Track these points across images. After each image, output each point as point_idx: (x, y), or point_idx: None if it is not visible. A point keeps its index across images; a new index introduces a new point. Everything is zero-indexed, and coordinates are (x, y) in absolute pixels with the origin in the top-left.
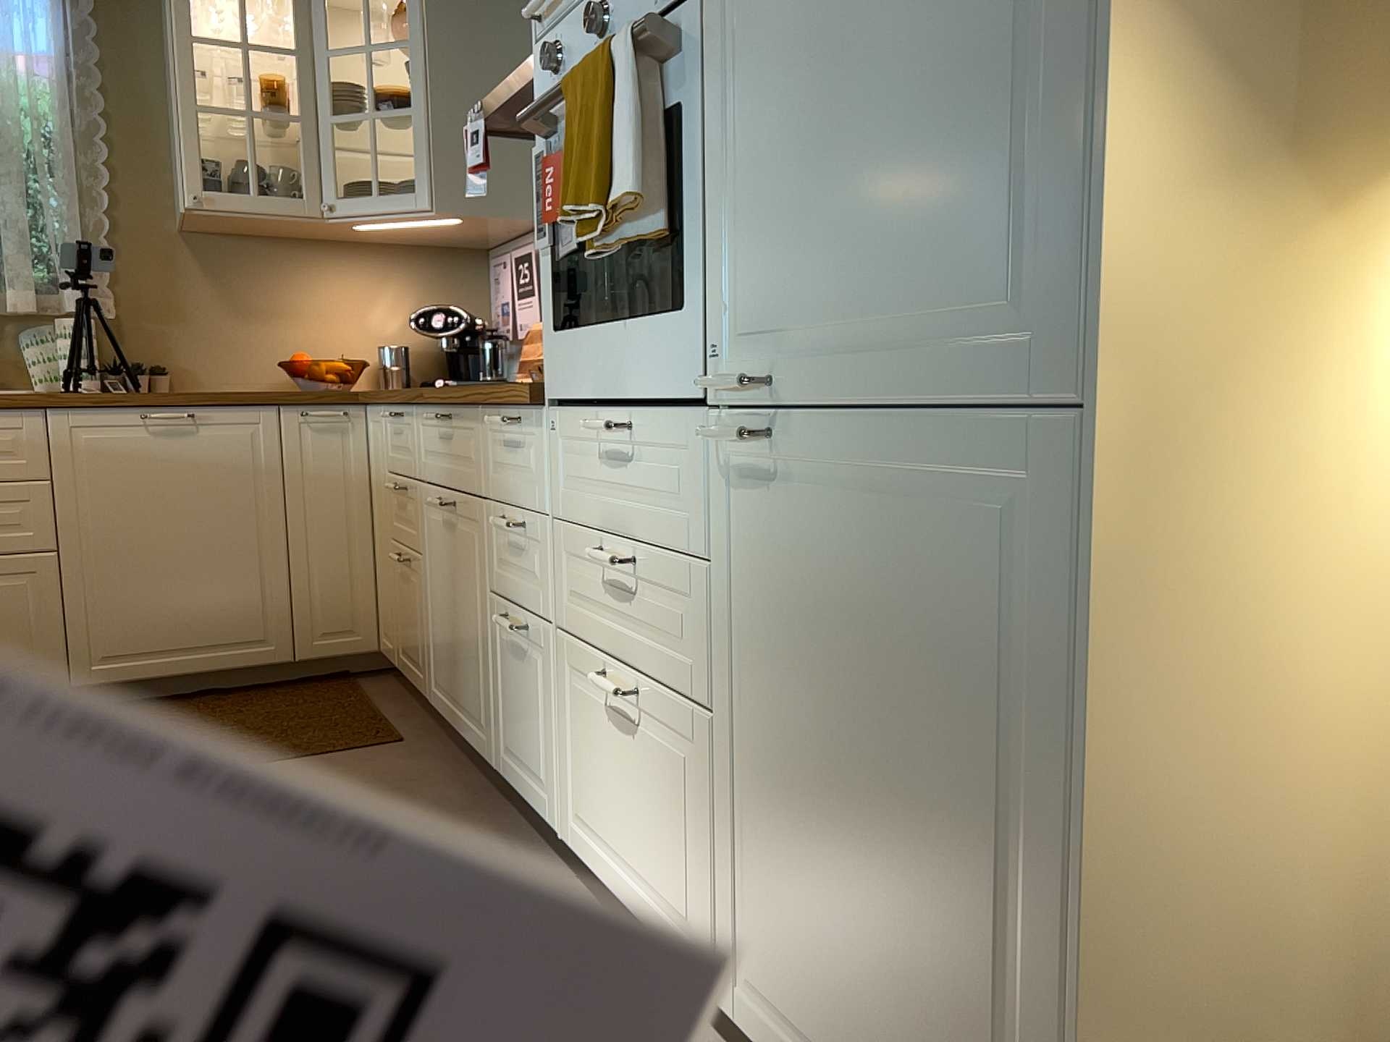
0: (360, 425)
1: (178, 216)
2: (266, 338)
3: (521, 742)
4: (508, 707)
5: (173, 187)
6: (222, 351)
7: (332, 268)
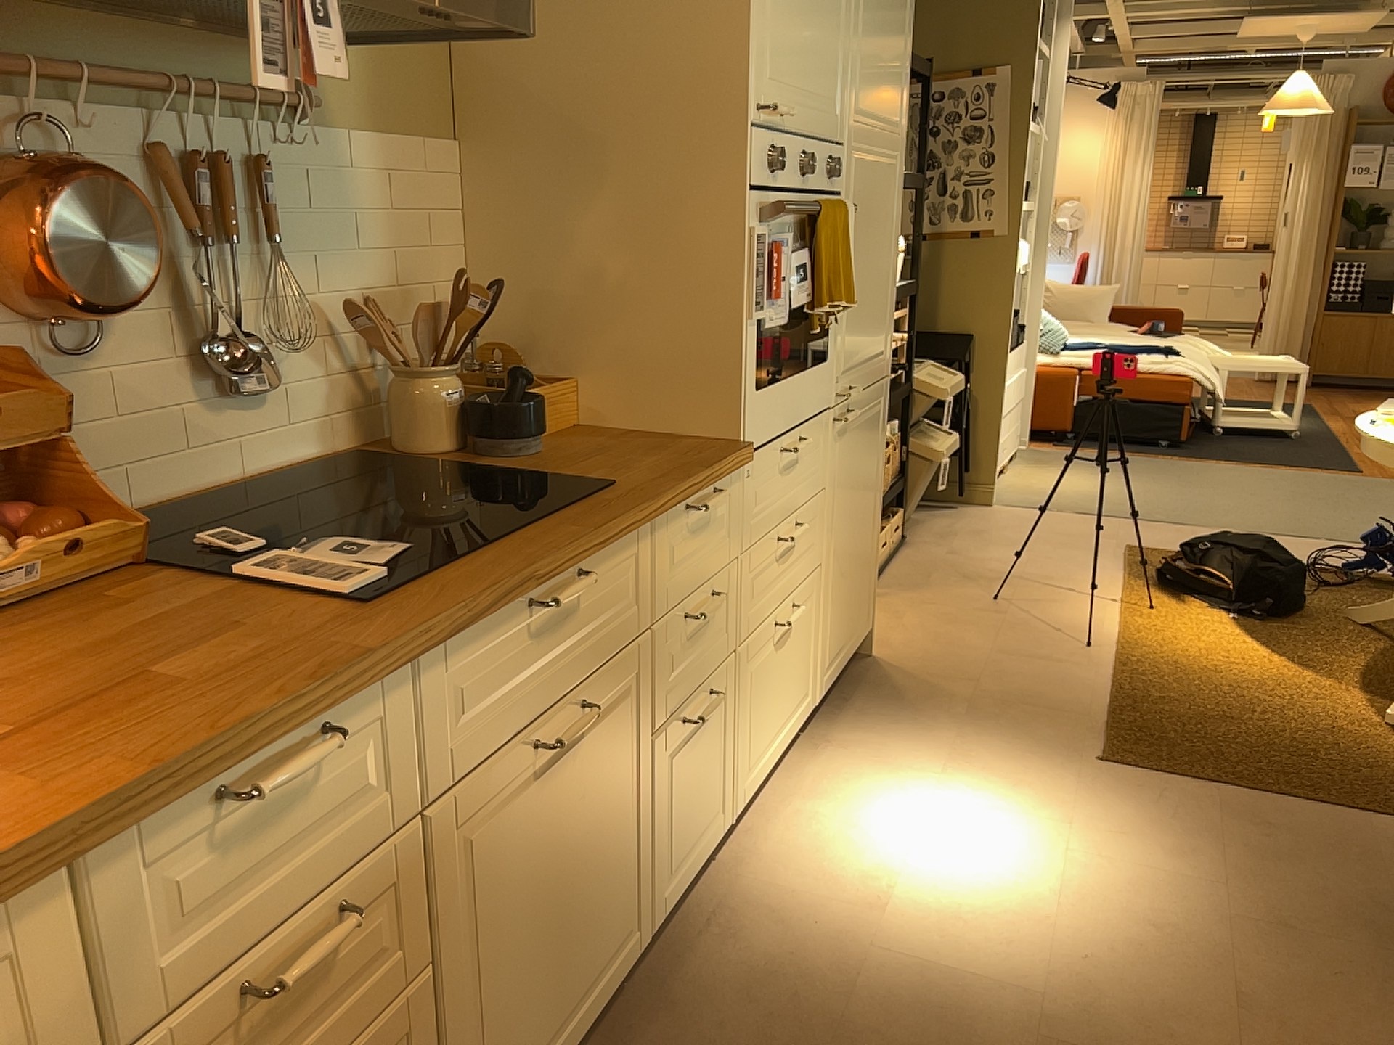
0: None
1: None
2: None
3: (691, 824)
4: (674, 822)
5: None
6: None
7: None
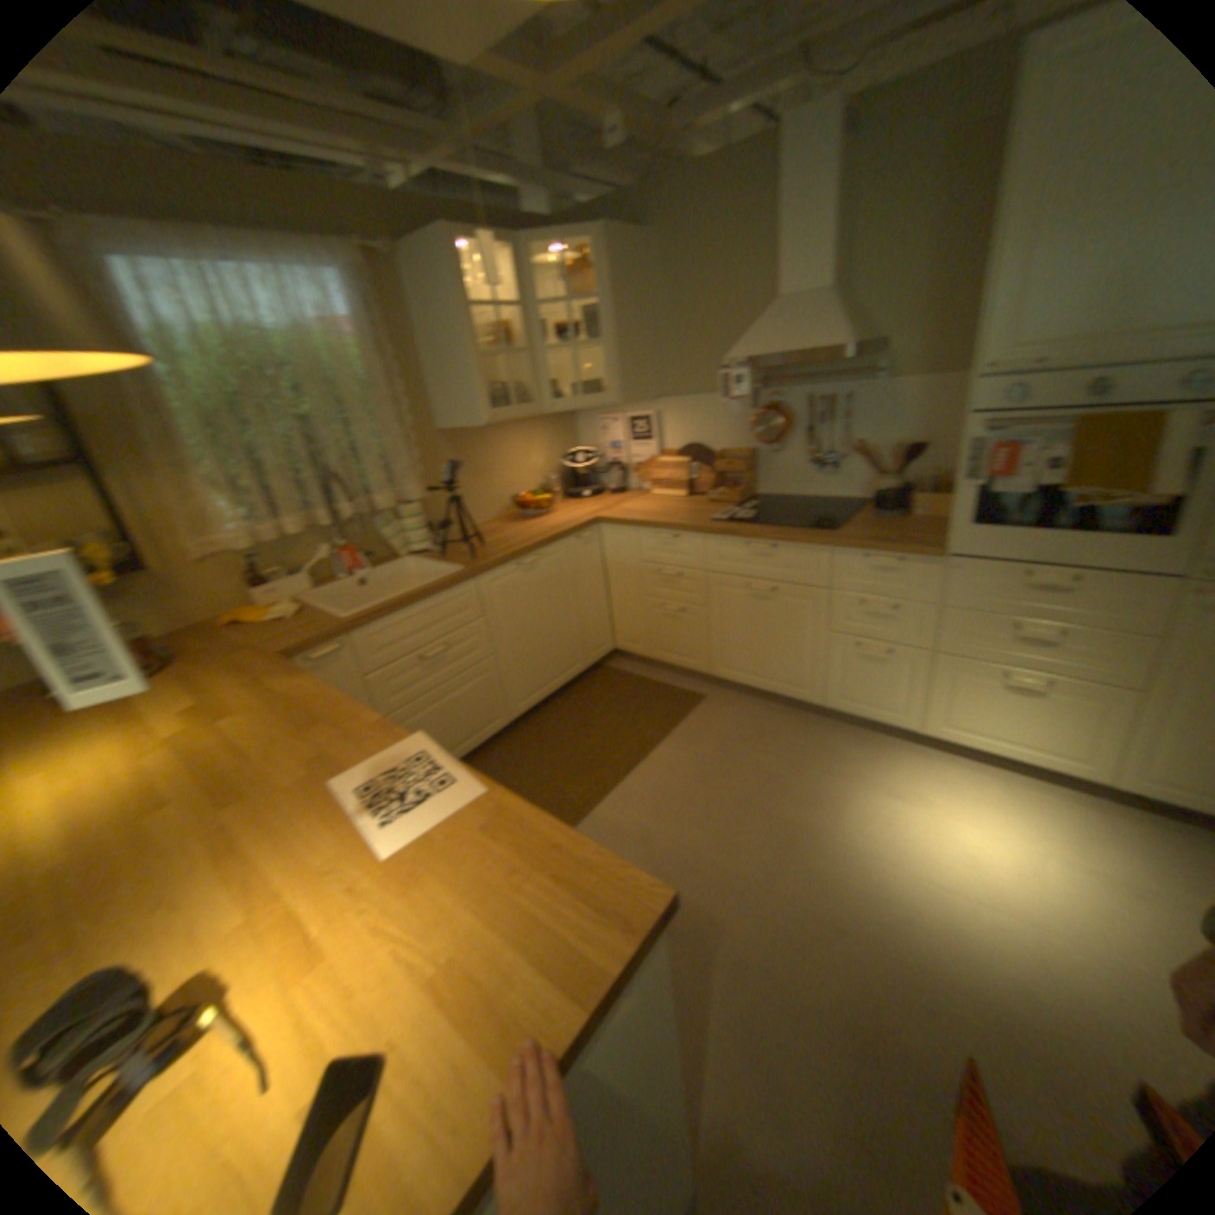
0: (594, 537)
1: (435, 423)
2: (485, 489)
3: (864, 695)
4: (846, 681)
5: (424, 403)
6: (467, 504)
7: (507, 438)
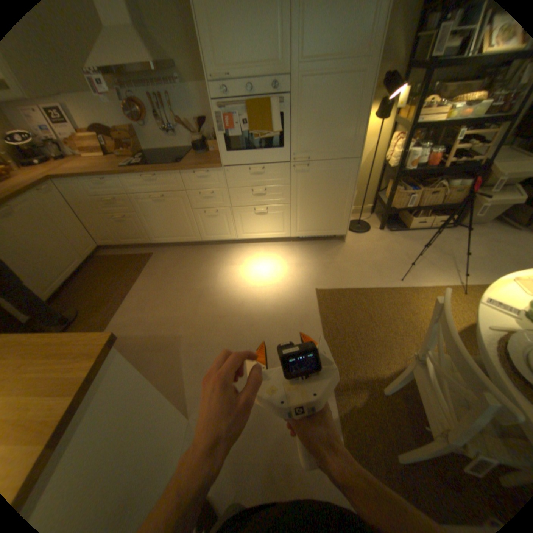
0: (53, 187)
1: None
2: None
3: (214, 231)
4: (206, 227)
5: None
6: None
7: None
